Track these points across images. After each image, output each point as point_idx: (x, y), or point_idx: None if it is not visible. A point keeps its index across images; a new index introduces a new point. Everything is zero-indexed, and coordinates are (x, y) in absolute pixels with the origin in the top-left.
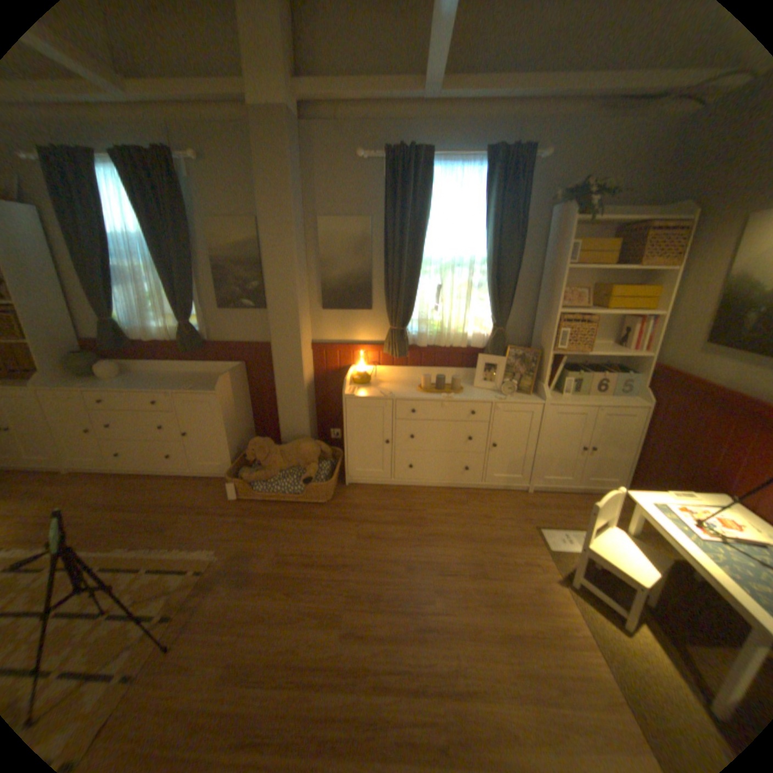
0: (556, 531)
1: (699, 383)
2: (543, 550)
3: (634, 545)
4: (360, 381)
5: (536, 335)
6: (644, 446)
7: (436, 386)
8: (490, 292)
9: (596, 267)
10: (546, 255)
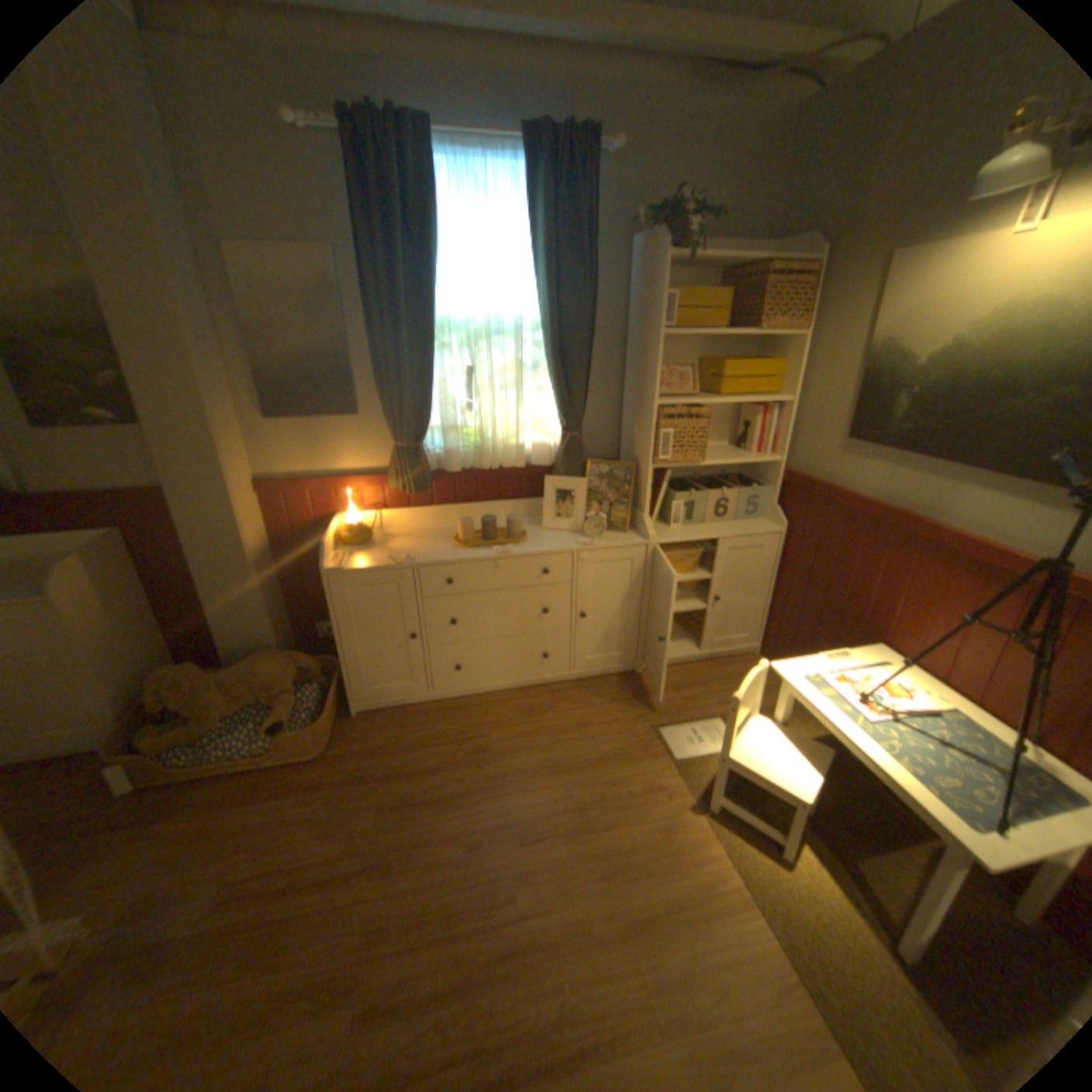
0: (679, 727)
1: (842, 496)
2: (665, 762)
3: (784, 738)
4: (353, 541)
5: (627, 440)
6: (776, 585)
7: (485, 534)
8: (553, 376)
9: (700, 334)
10: (630, 316)
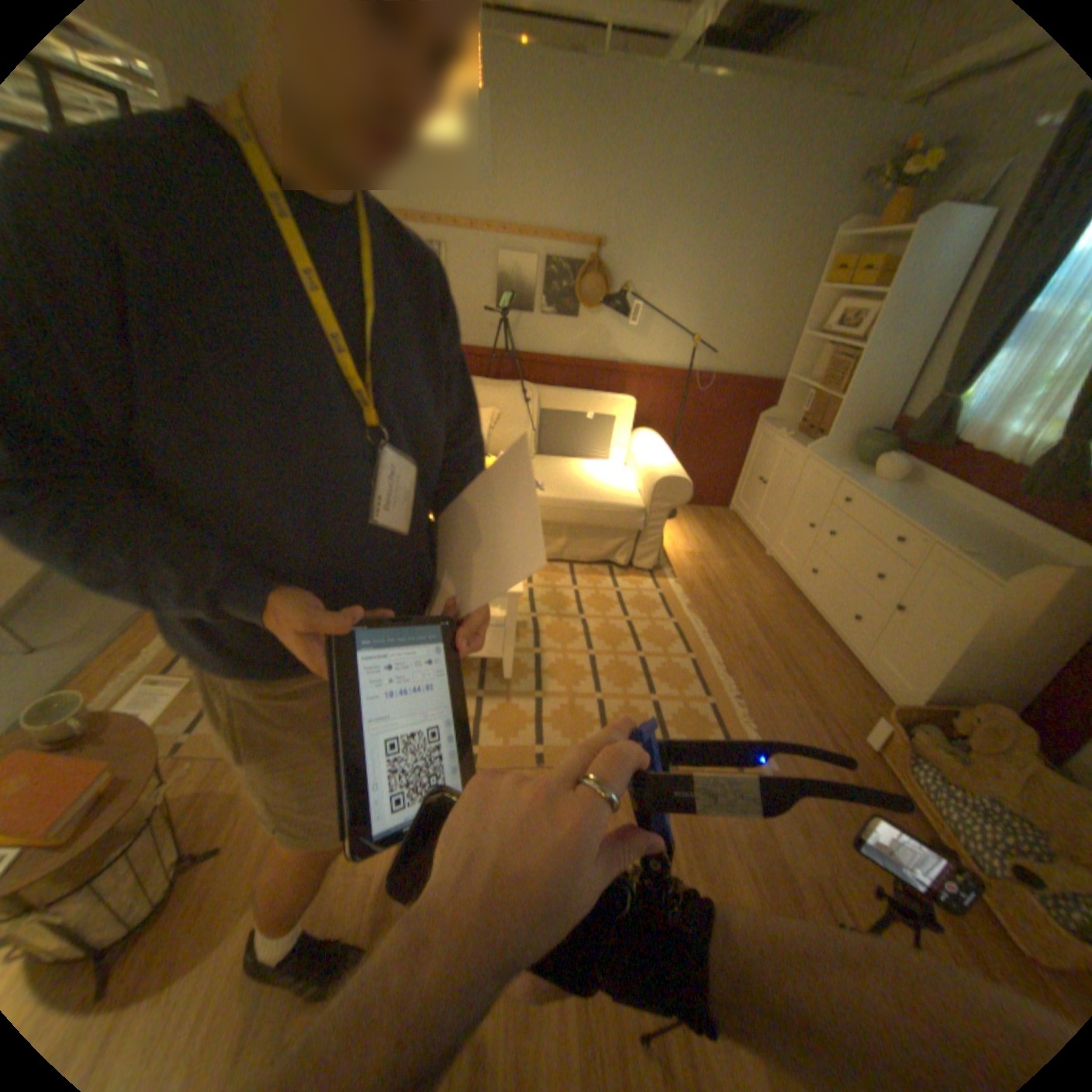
0: None
1: None
2: None
3: None
4: None
5: None
6: None
7: None
8: None
9: None
10: None
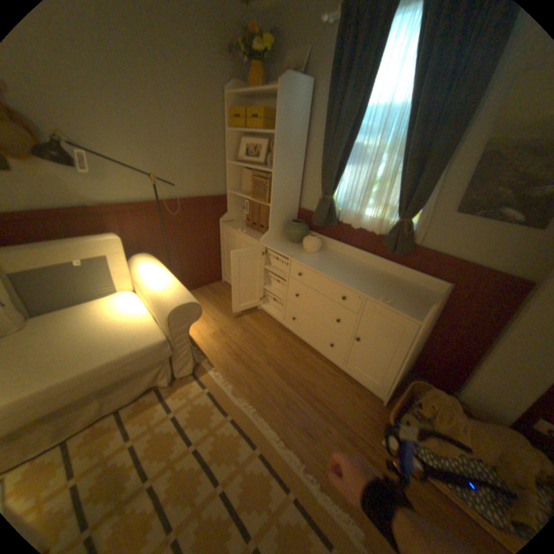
0: None
1: None
2: None
3: None
4: None
5: None
6: None
7: None
8: None
9: None
10: None
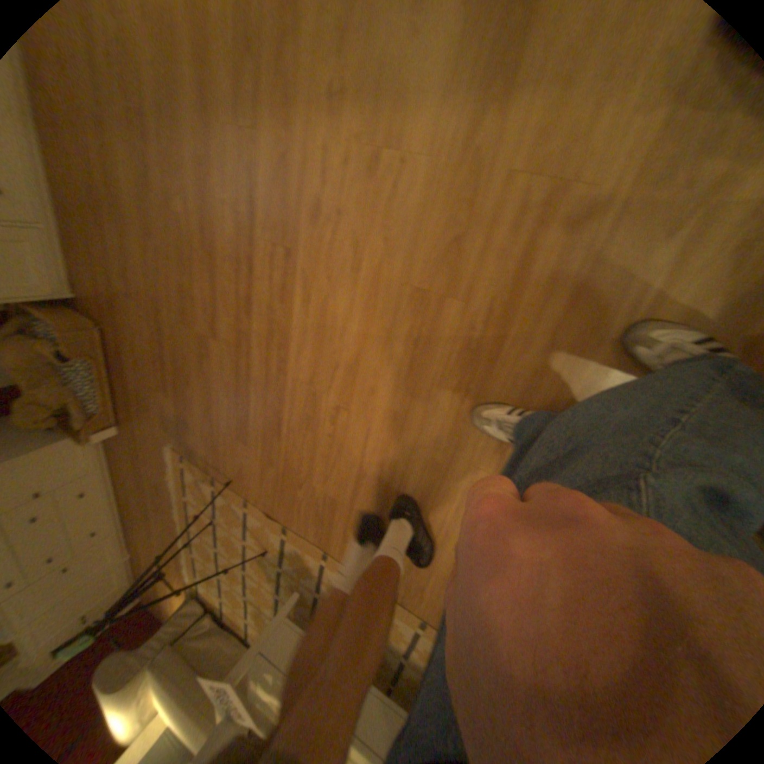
0: None
1: None
2: None
3: None
4: None
5: None
6: None
7: None
8: None
9: None
10: None
